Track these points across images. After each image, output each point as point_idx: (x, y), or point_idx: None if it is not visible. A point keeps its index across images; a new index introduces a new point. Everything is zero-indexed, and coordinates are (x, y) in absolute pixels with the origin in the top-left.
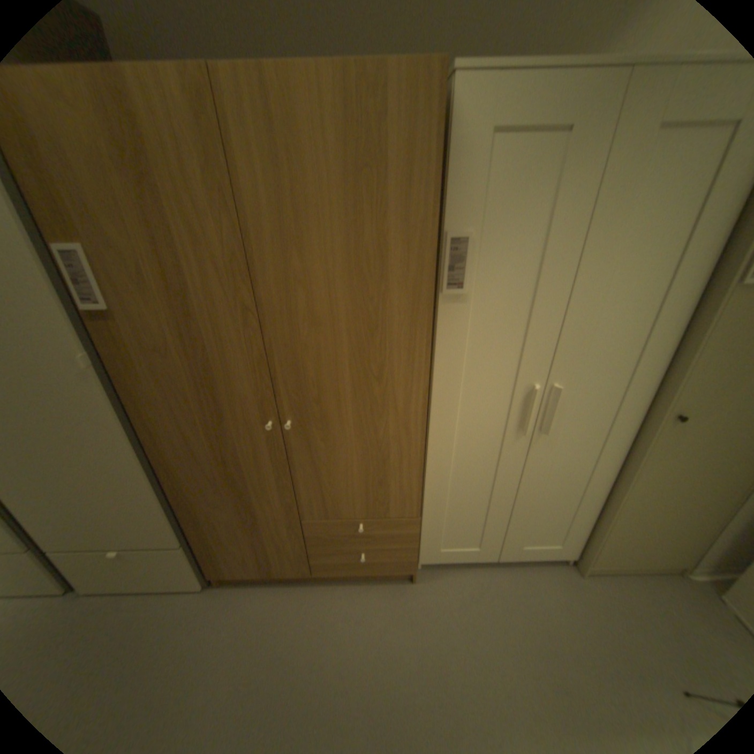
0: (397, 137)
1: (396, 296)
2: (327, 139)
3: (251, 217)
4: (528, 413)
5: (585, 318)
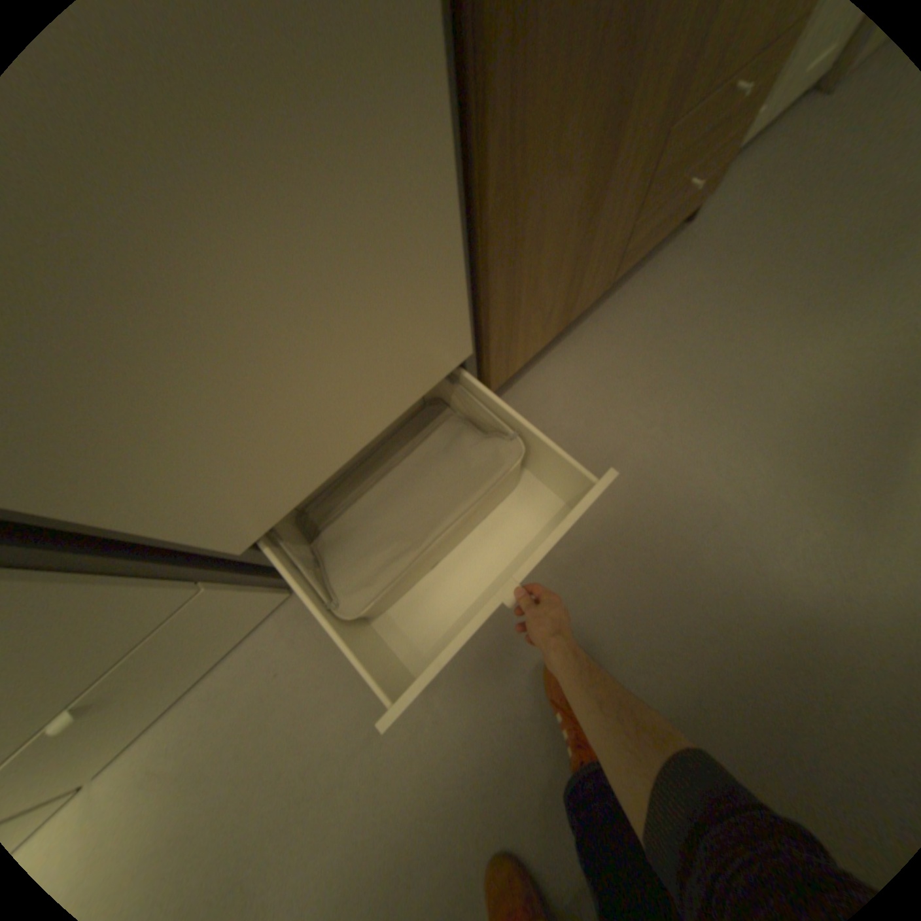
0: None
1: None
2: None
3: None
4: None
5: None
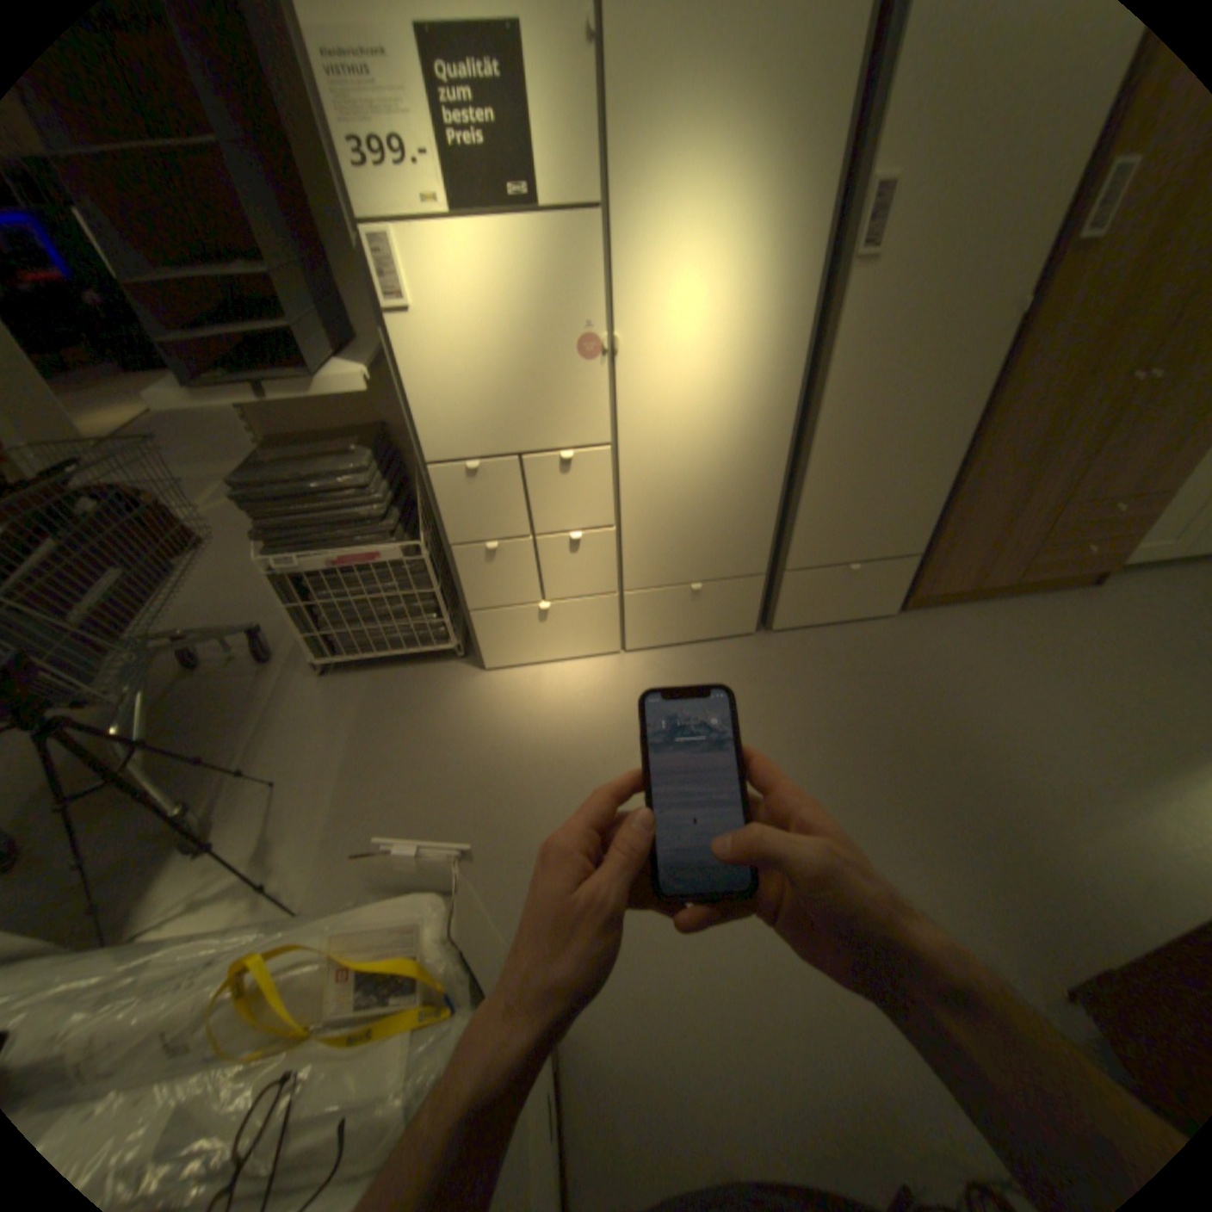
0: None
1: None
2: None
3: None
4: None
5: None
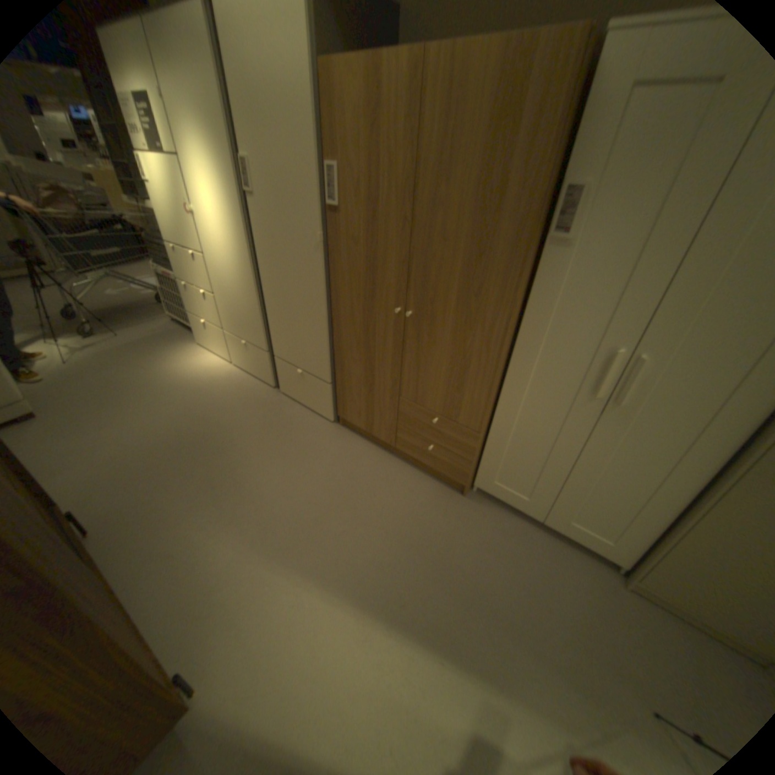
0: (534, 95)
1: (504, 228)
2: (483, 98)
3: (424, 154)
4: (607, 377)
5: (695, 290)
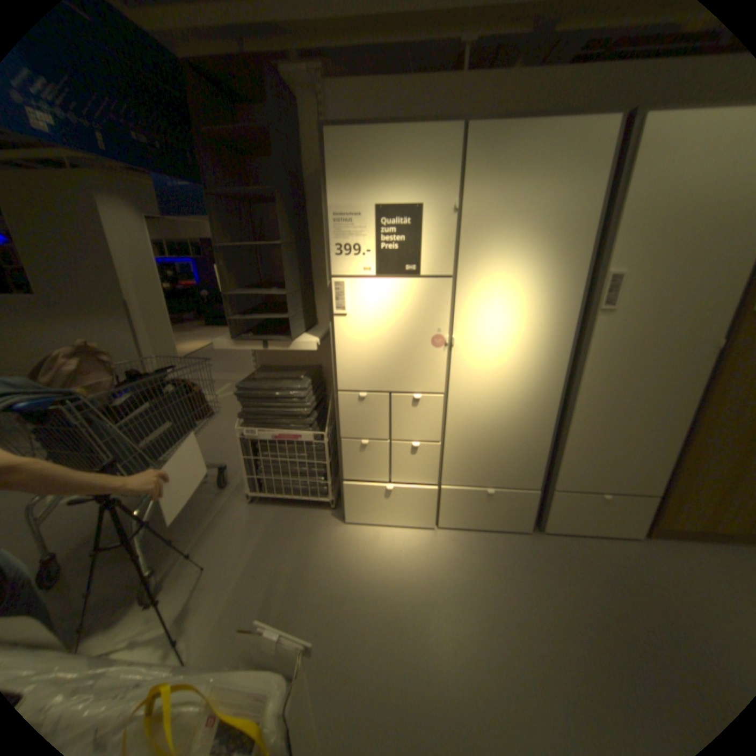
0: None
1: None
2: None
3: None
4: None
5: None
